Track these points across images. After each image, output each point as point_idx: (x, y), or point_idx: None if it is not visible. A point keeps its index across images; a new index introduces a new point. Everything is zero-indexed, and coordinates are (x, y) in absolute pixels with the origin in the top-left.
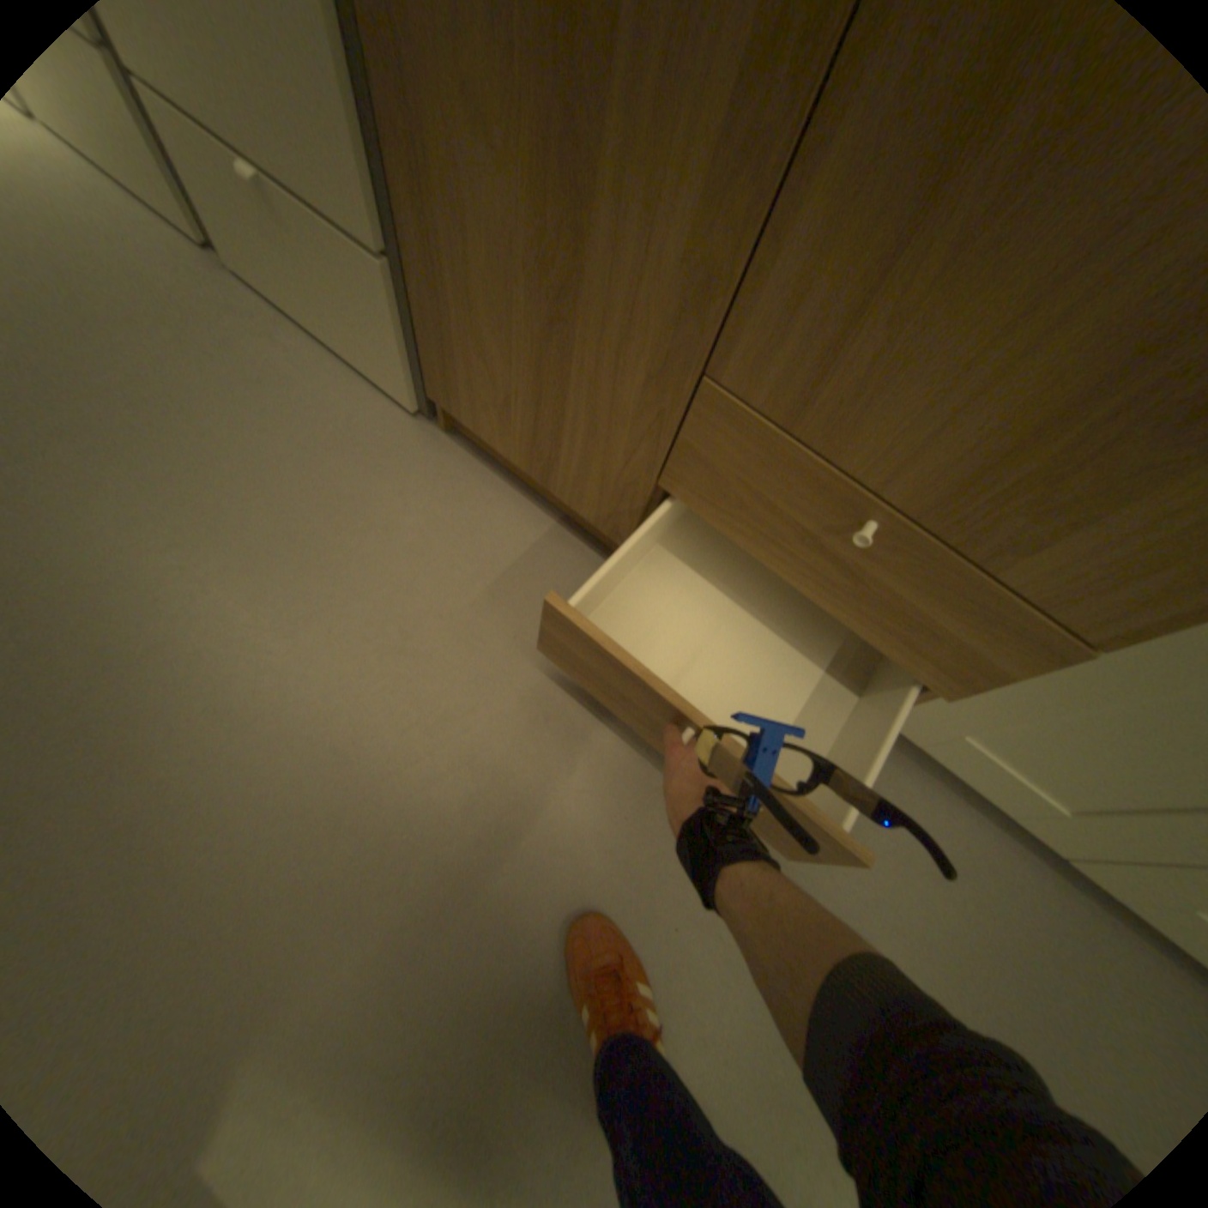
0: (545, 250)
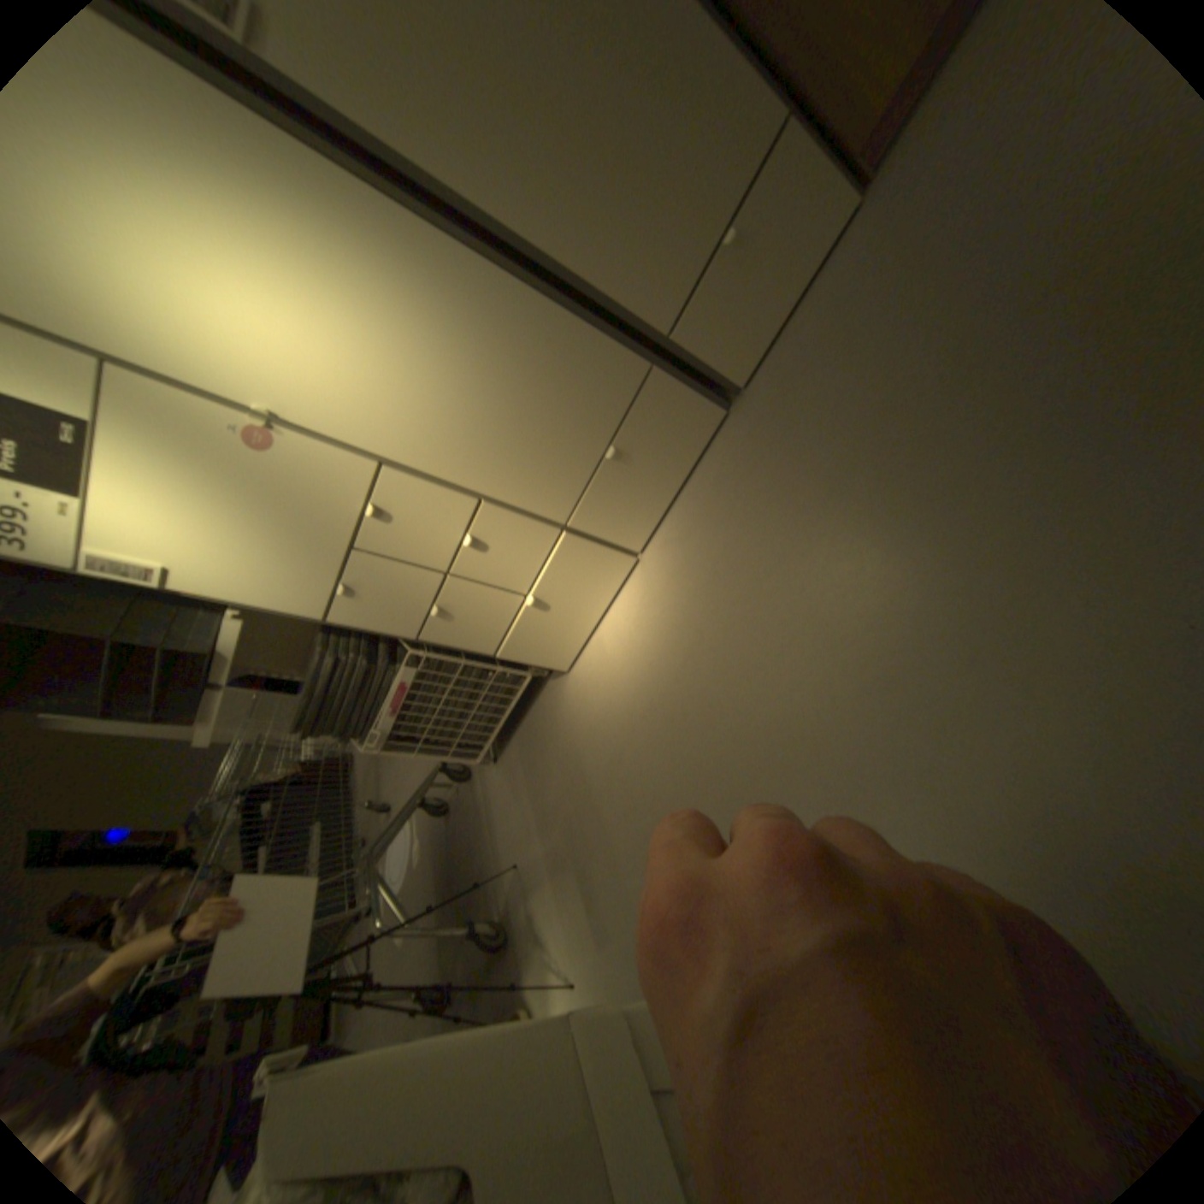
0: None
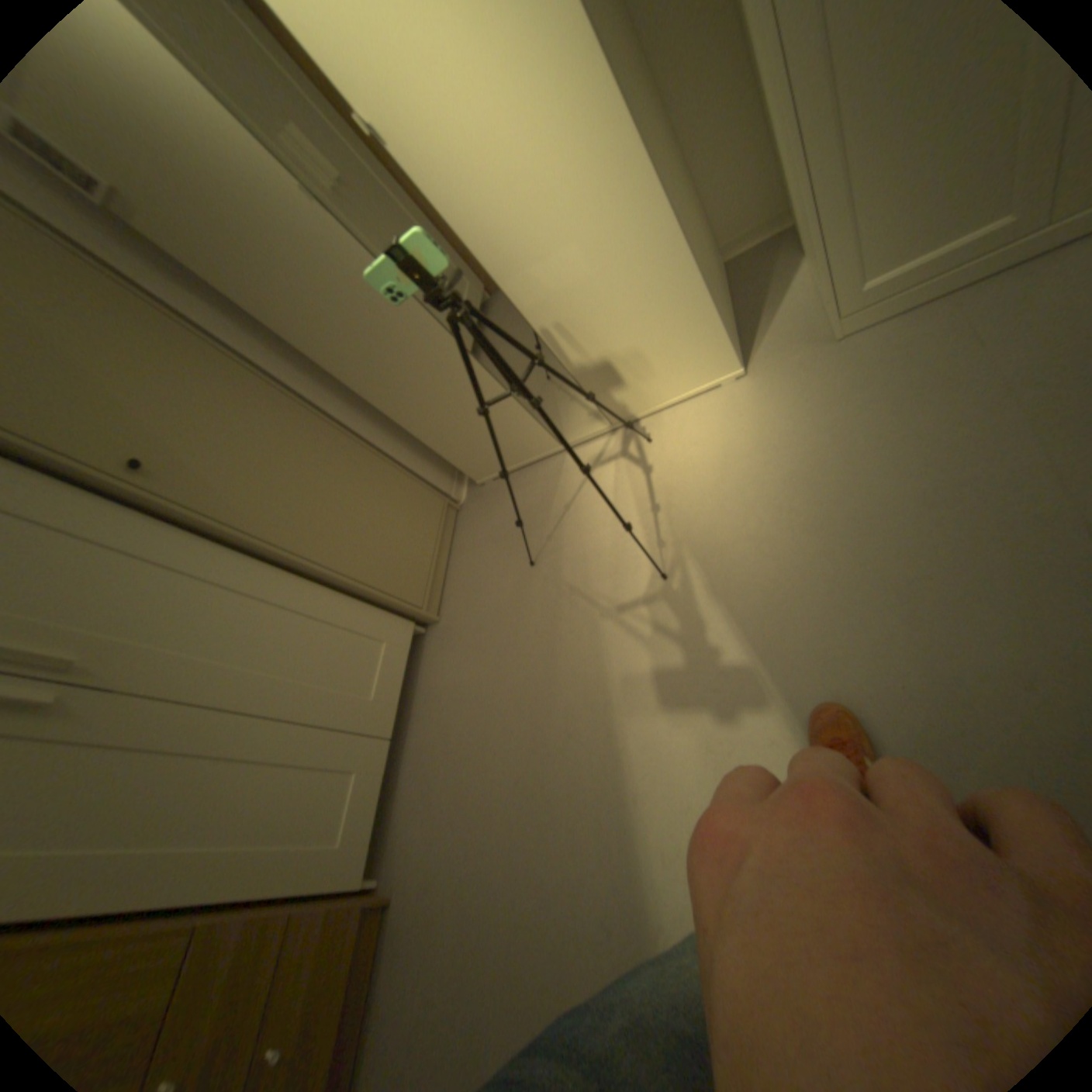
0: None
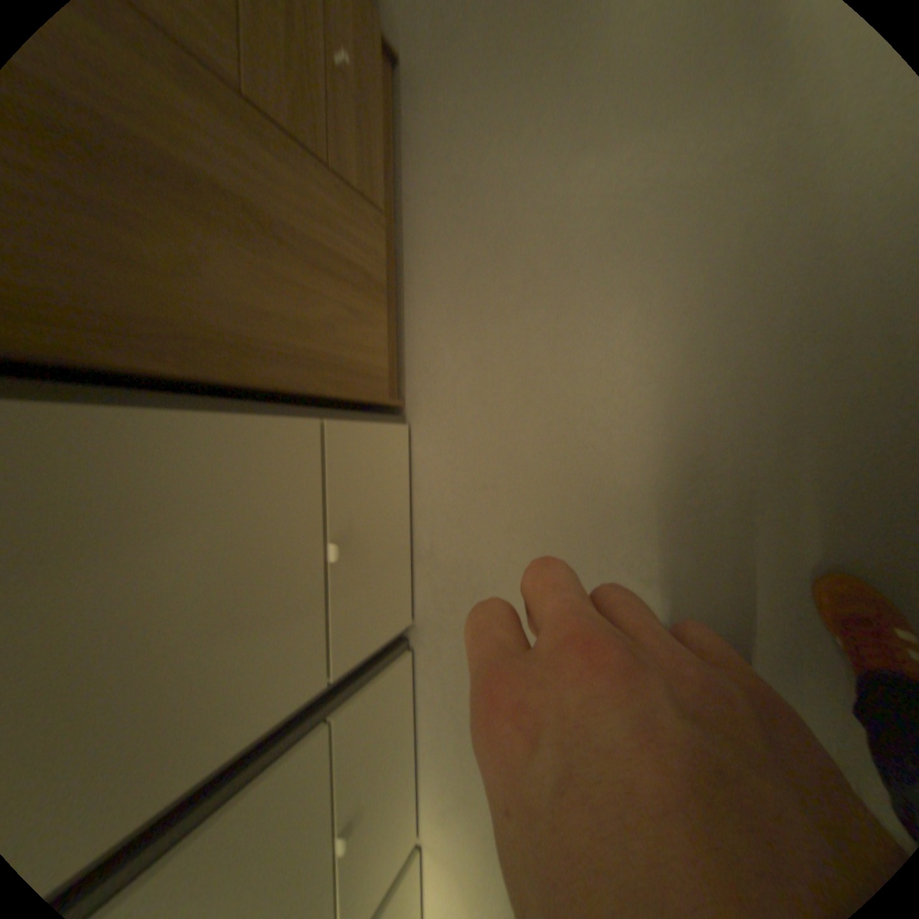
0: (241, 224)
